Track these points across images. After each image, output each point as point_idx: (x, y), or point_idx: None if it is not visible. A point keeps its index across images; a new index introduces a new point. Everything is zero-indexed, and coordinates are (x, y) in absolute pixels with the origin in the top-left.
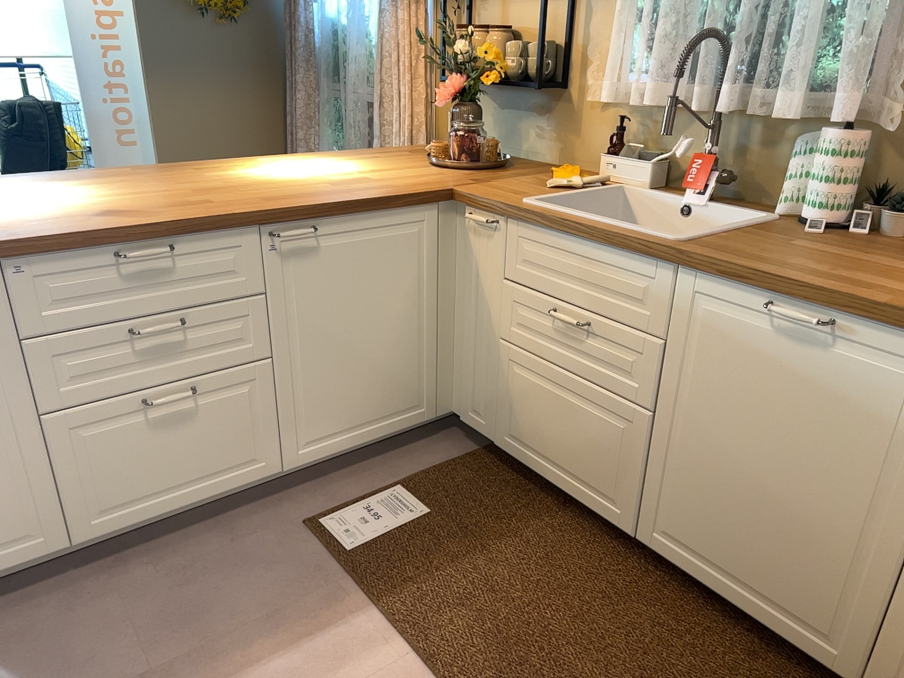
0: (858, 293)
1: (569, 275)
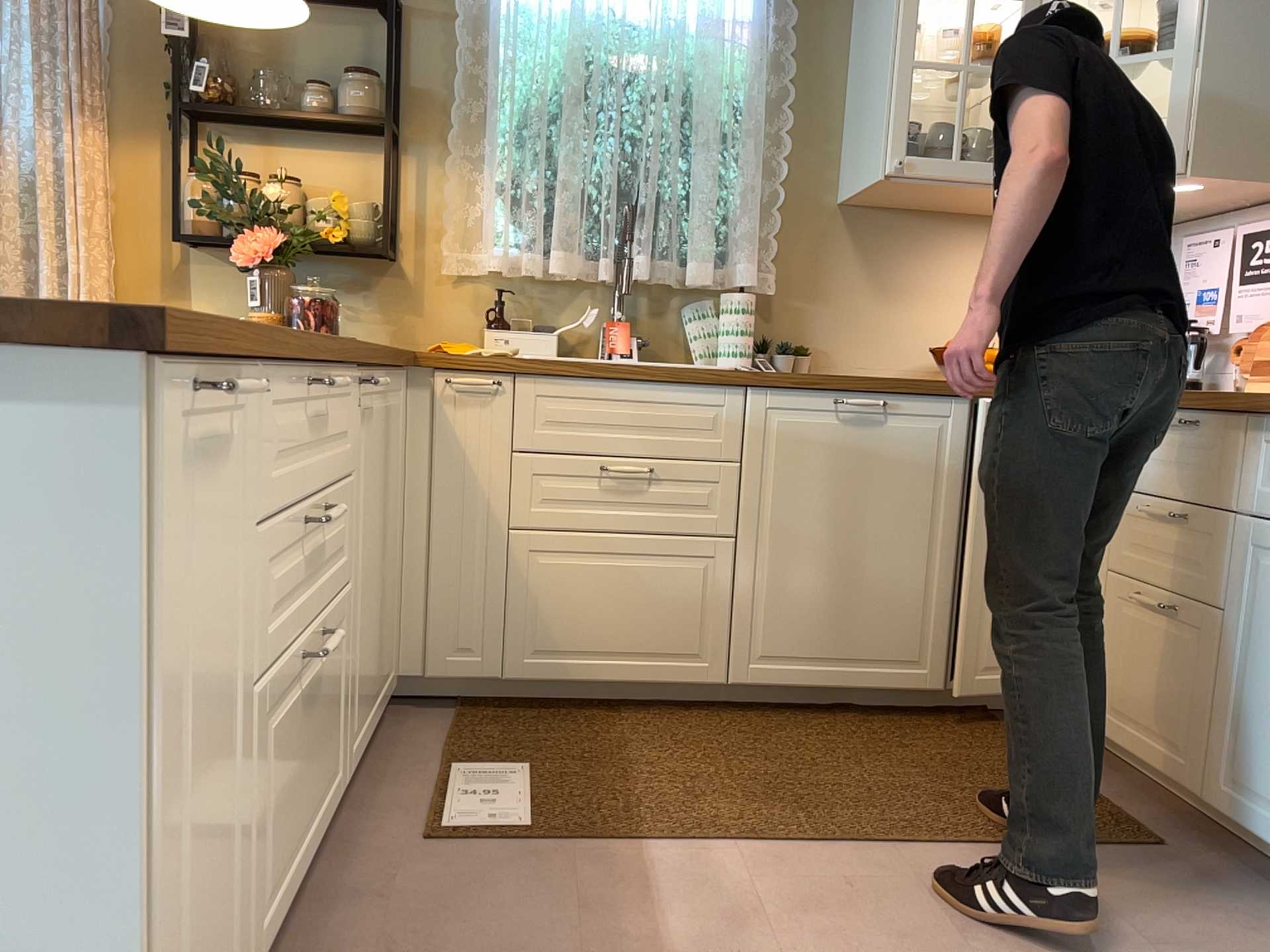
0: (893, 377)
1: (617, 425)
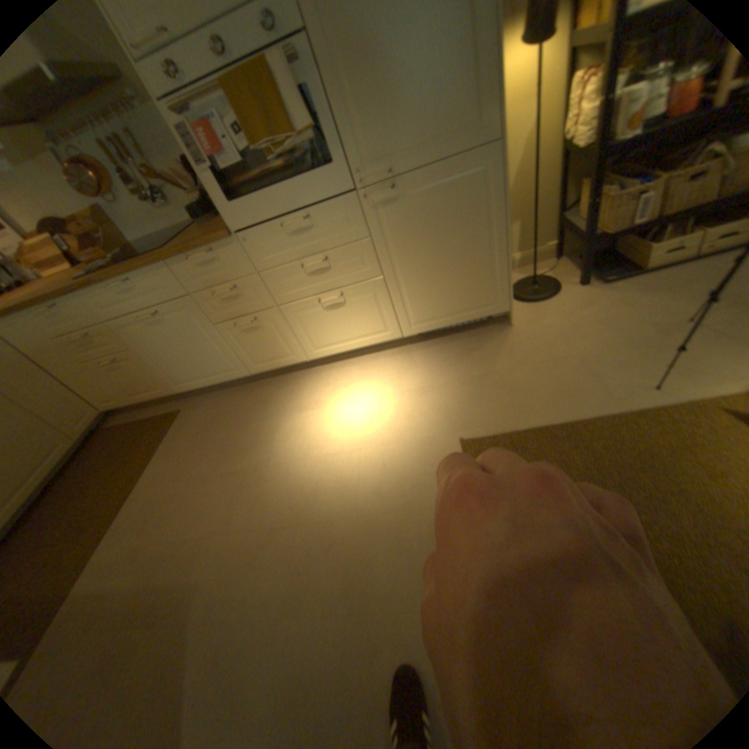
0: None
1: None
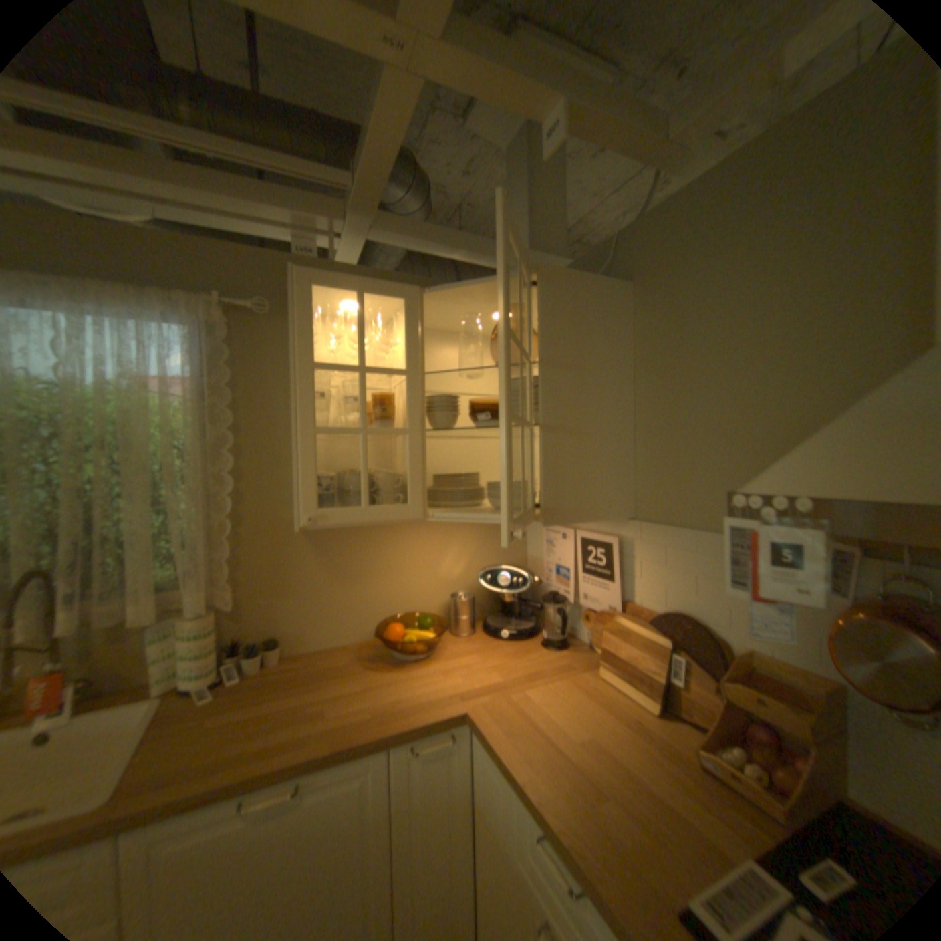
0: (304, 755)
1: None
